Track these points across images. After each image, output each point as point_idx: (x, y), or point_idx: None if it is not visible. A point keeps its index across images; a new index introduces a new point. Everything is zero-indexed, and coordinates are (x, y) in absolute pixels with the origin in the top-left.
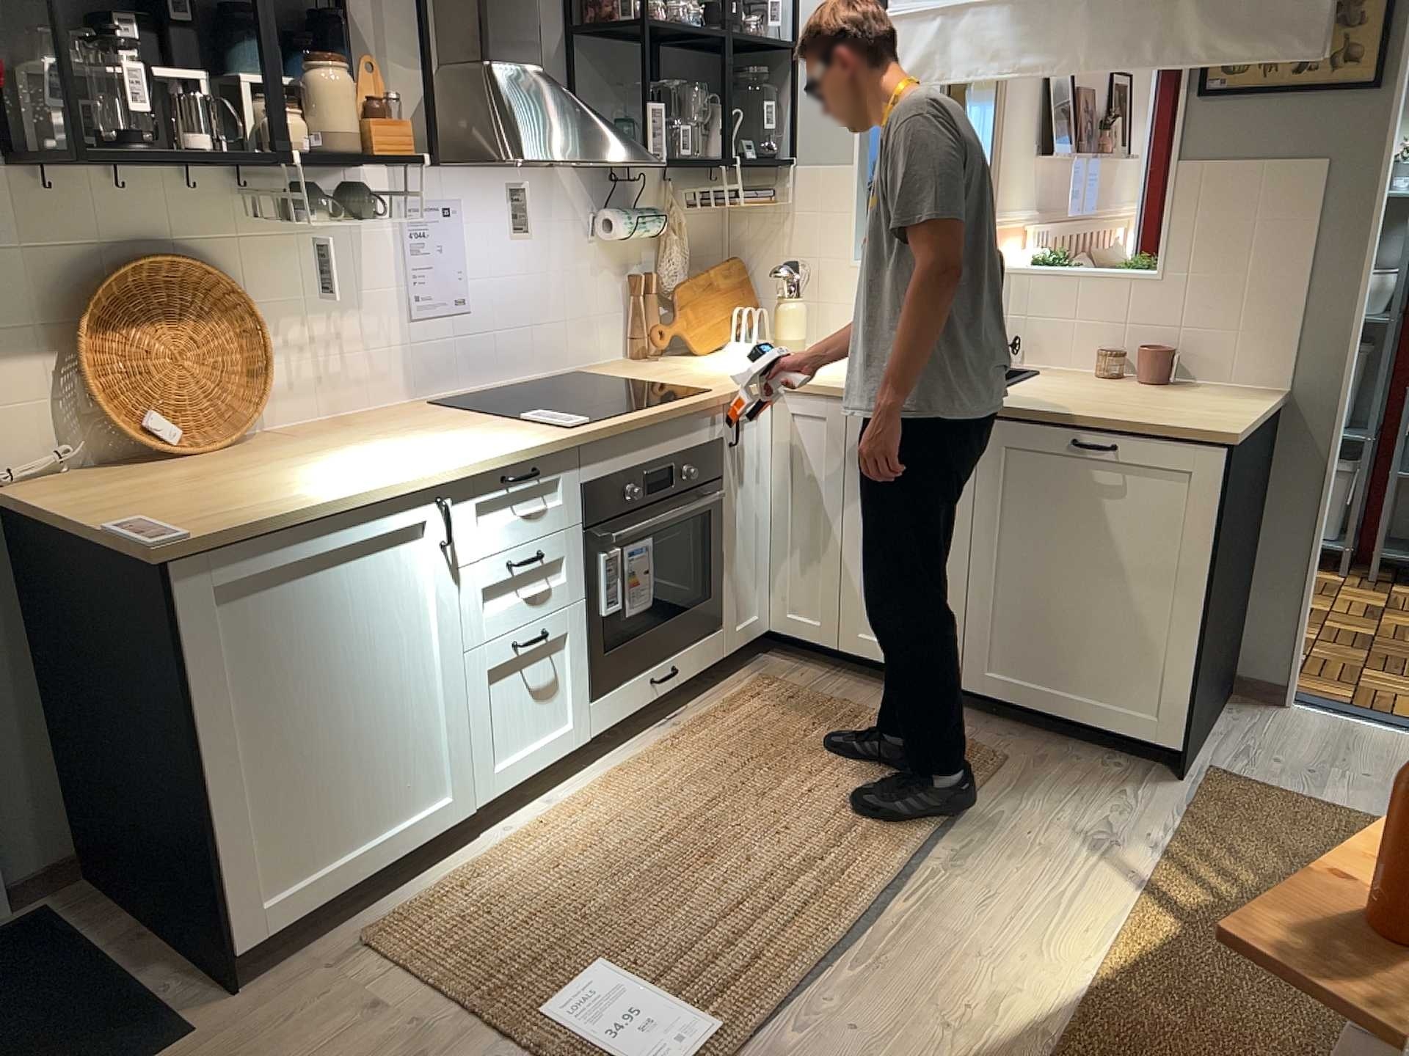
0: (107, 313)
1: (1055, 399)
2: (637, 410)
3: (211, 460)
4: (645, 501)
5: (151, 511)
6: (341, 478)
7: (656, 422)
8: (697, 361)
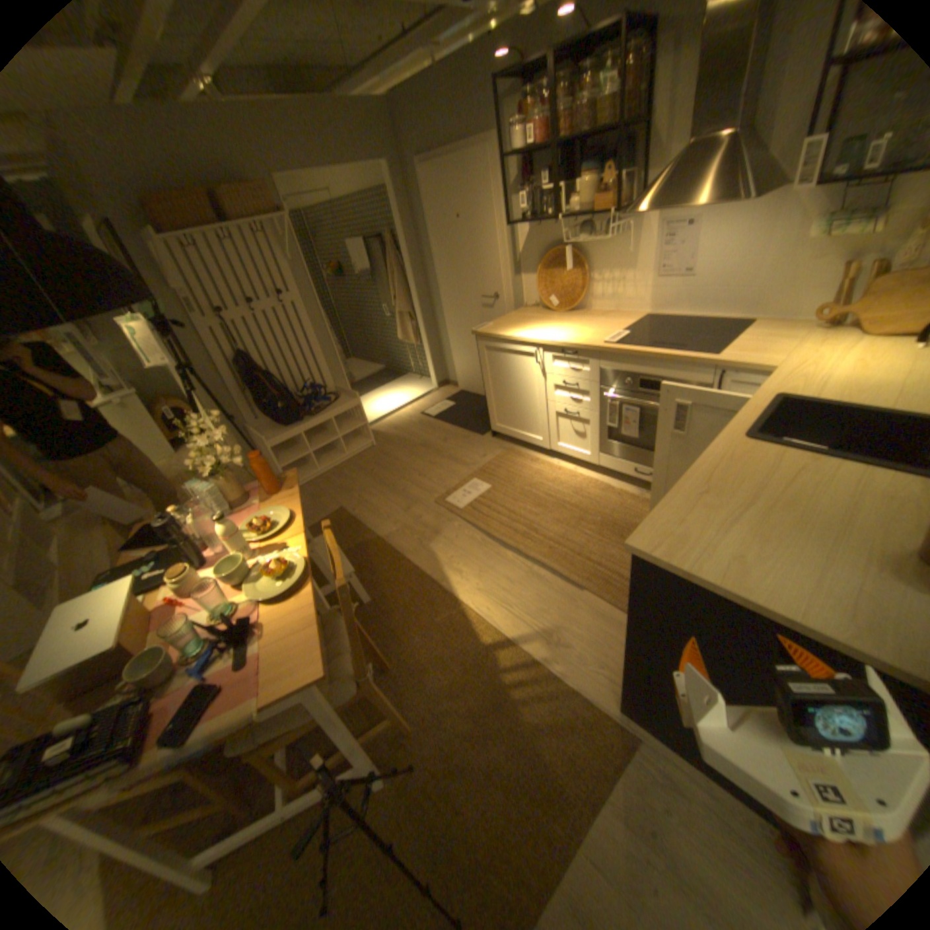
0: (548, 263)
1: (756, 471)
2: (645, 348)
3: (551, 314)
4: (637, 391)
5: (500, 323)
6: (529, 331)
7: (647, 356)
8: (845, 338)
